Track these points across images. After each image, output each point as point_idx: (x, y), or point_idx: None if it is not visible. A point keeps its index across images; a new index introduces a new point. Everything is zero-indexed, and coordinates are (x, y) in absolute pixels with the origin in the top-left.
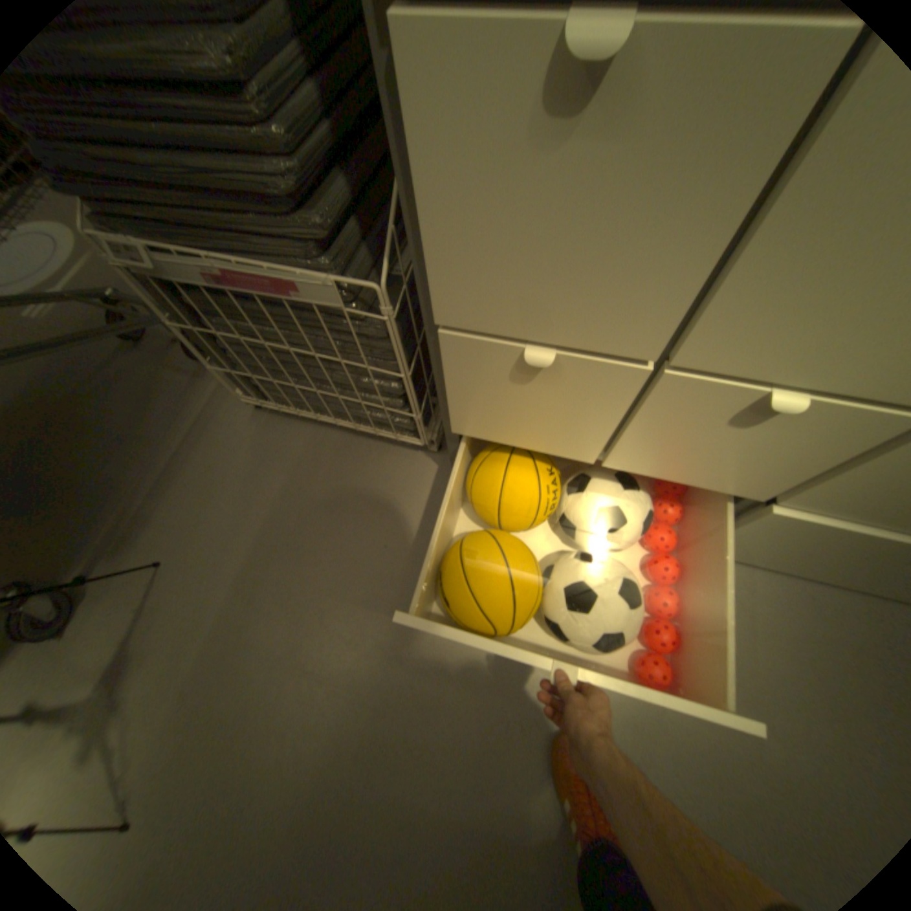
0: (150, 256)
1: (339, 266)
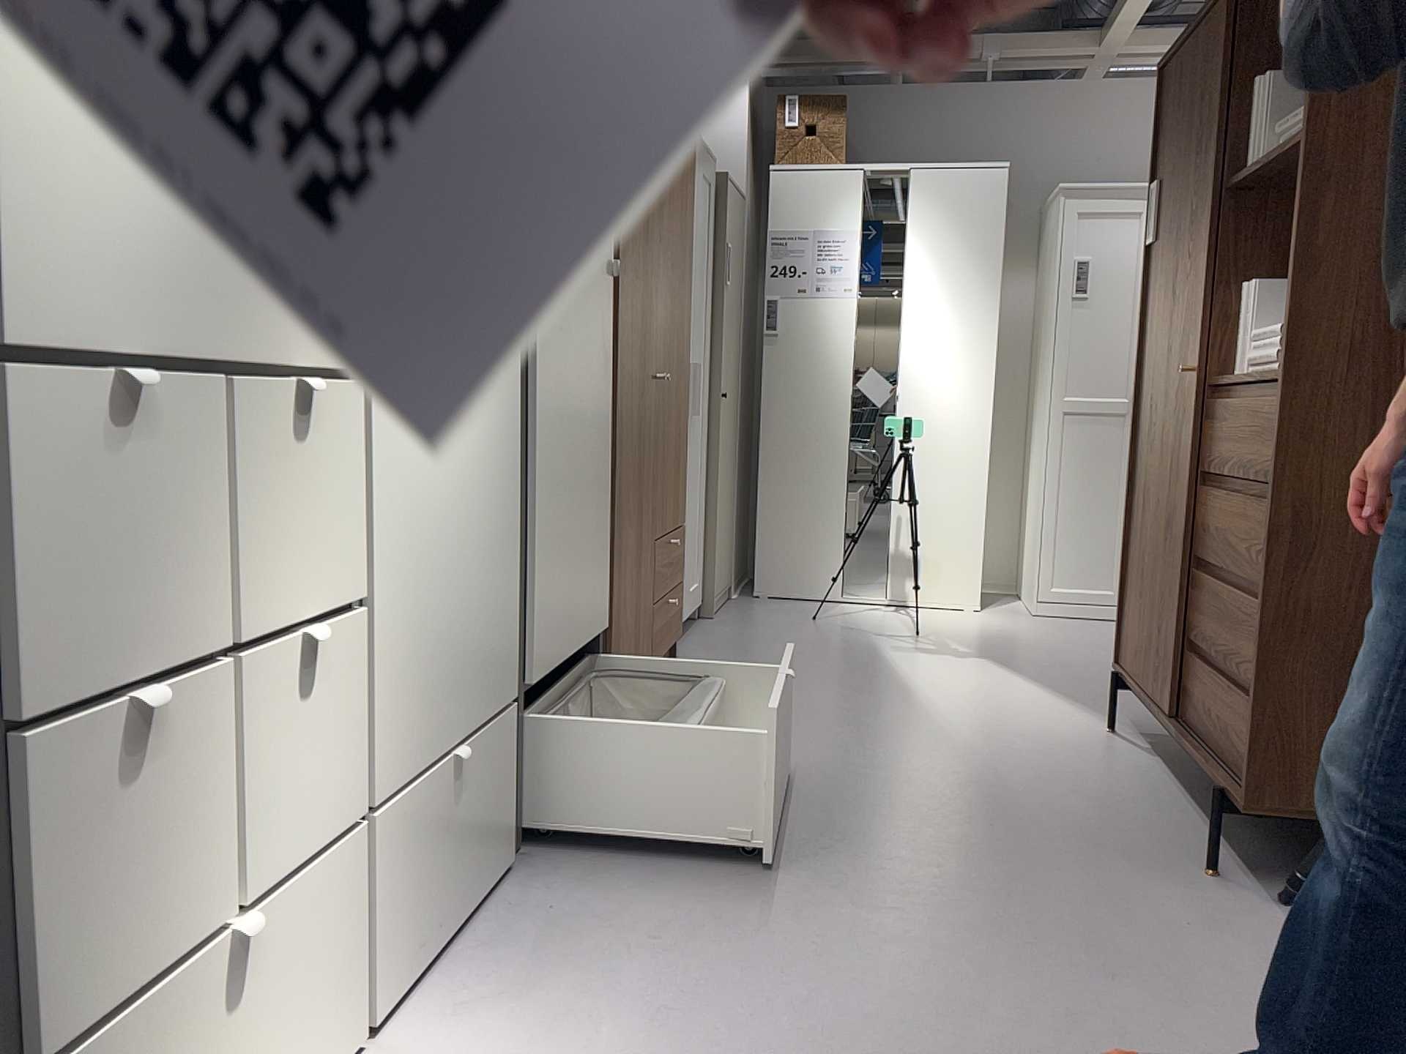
0: None
1: None
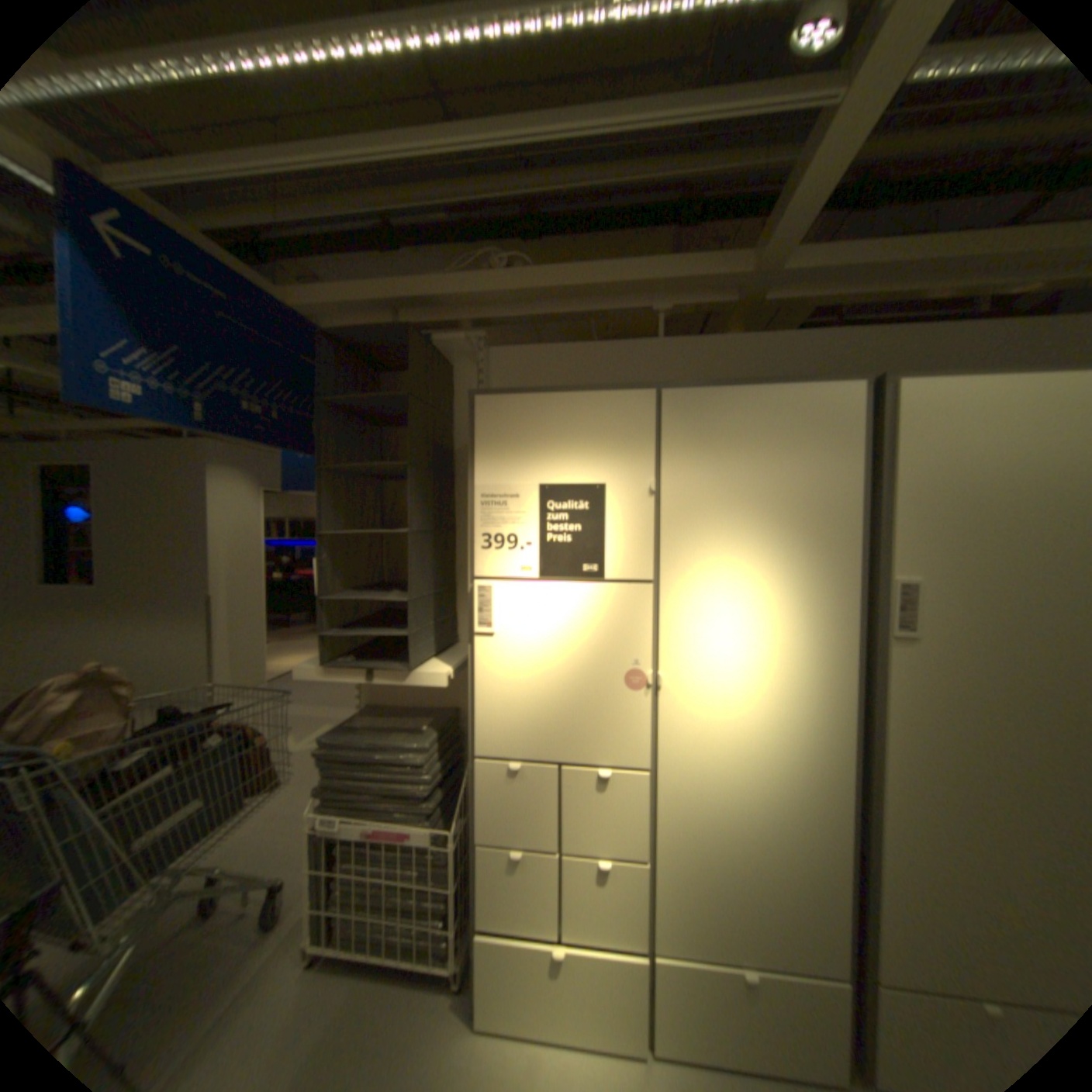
0: (338, 826)
1: (432, 828)
